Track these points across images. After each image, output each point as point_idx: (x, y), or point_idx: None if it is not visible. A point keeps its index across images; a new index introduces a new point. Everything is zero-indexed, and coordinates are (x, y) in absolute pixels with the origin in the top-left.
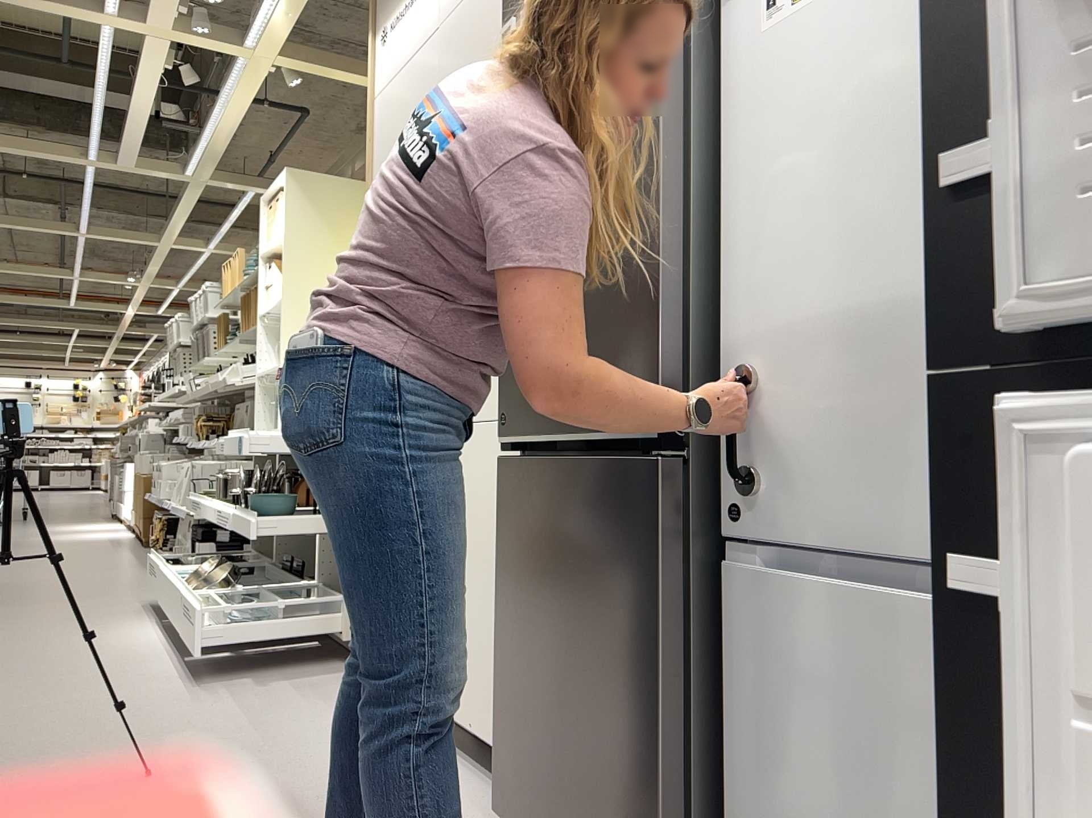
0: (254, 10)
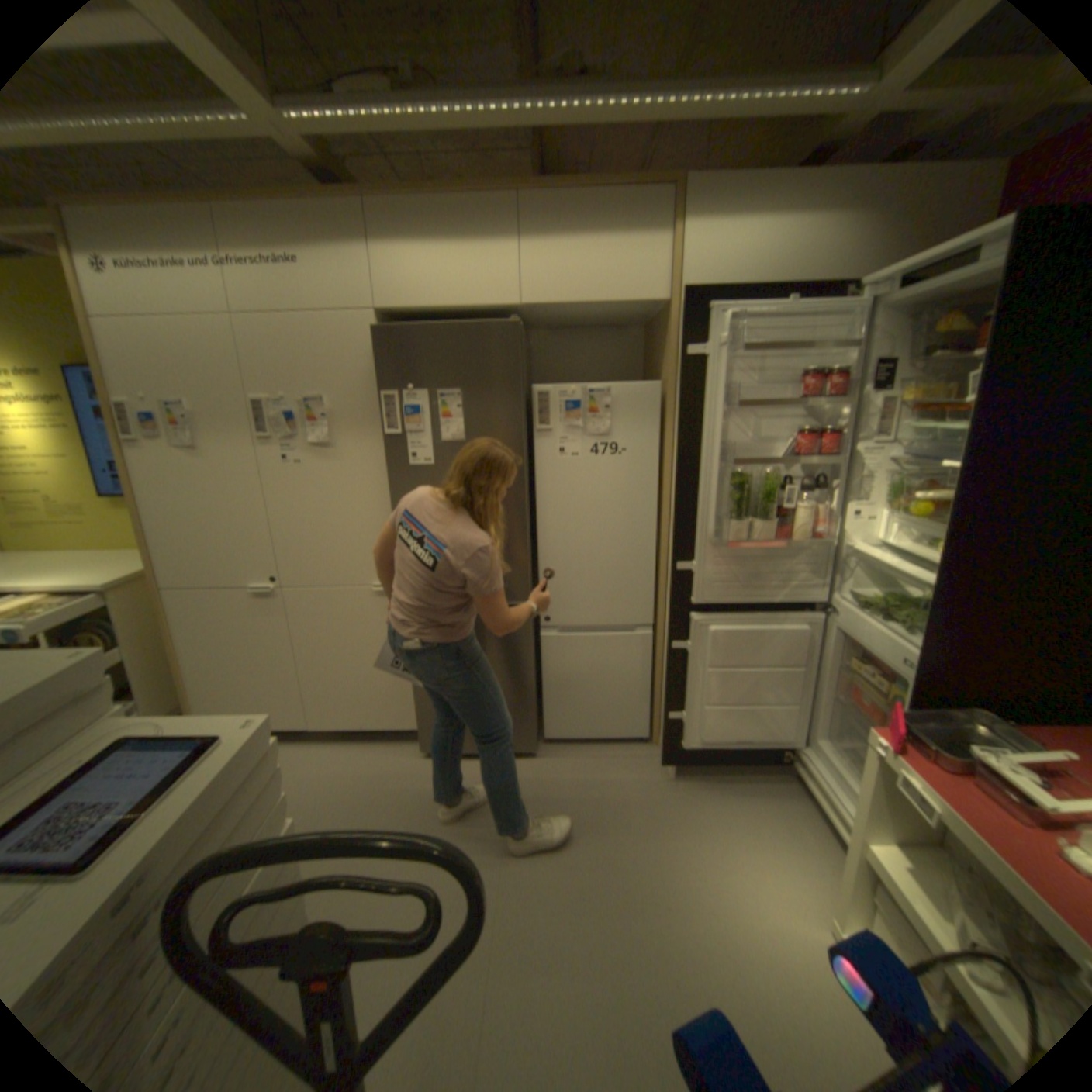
0: None
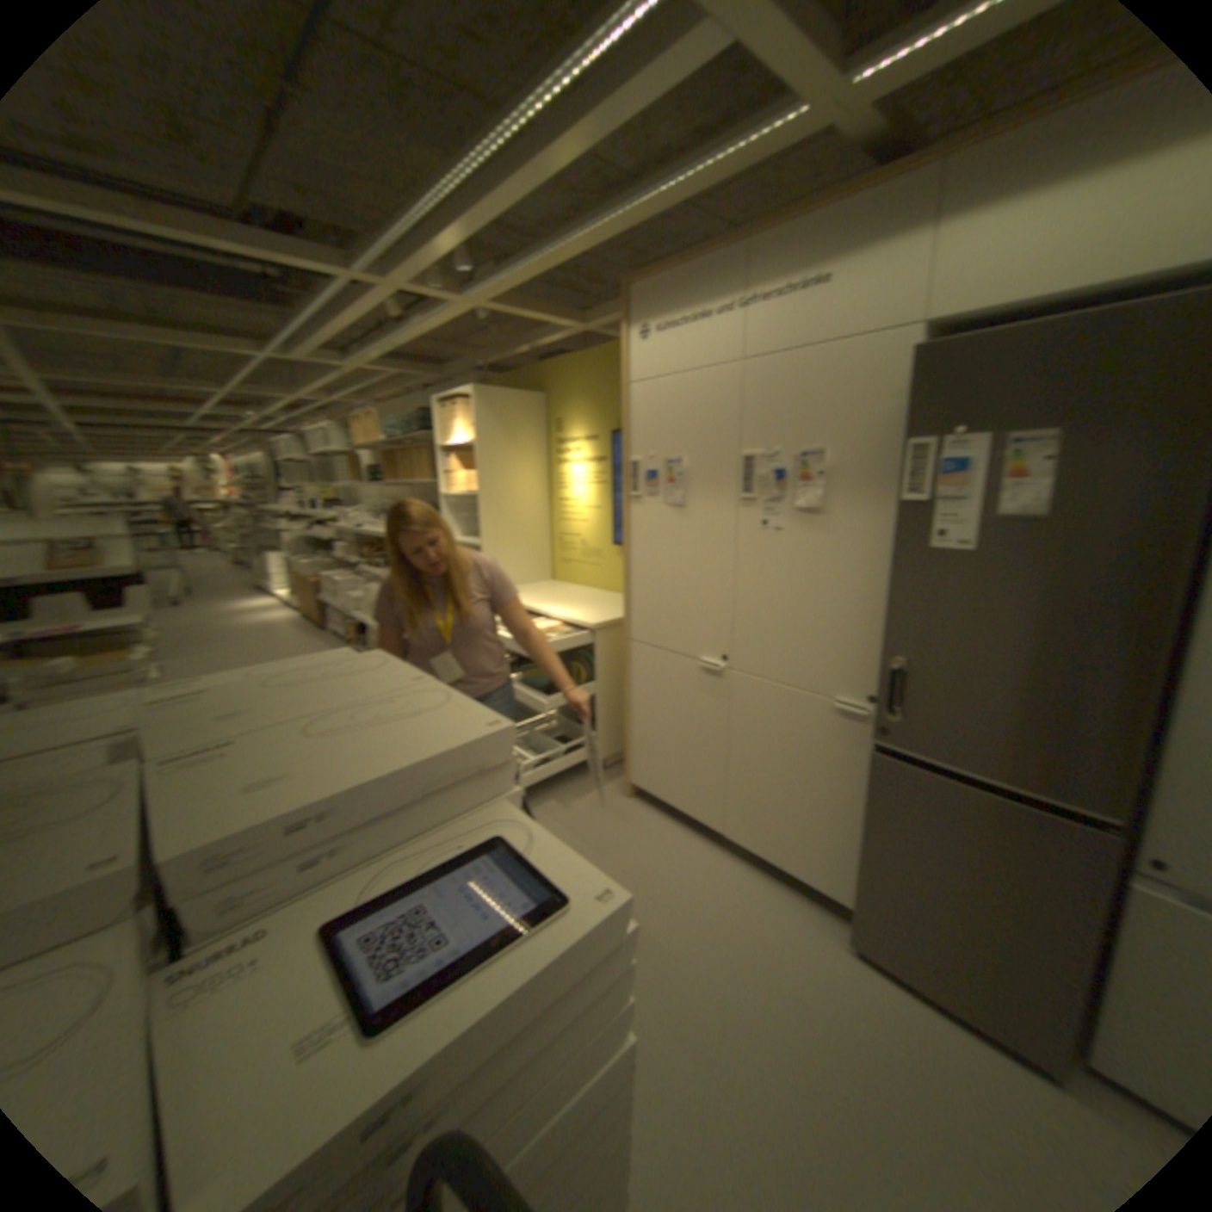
0: (487, 268)
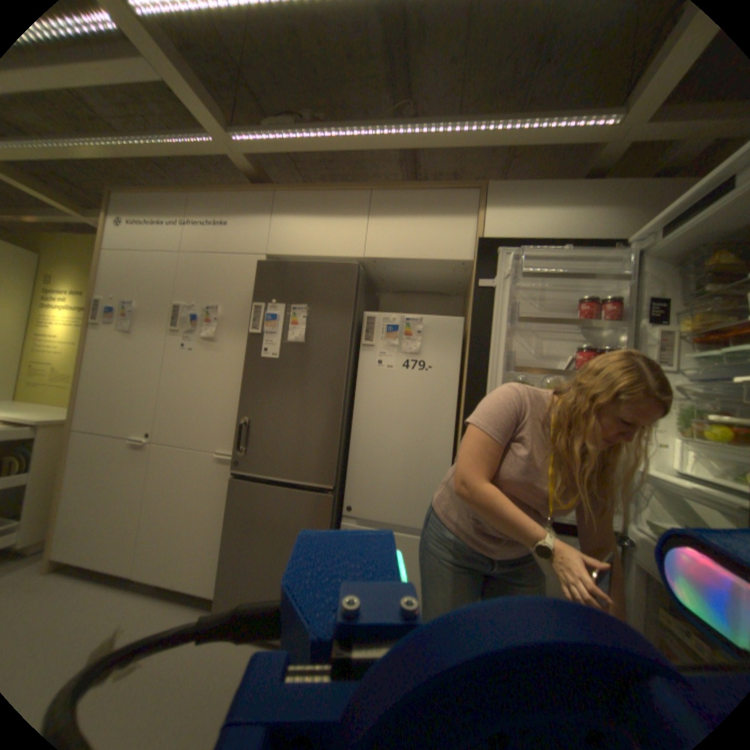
0: None
